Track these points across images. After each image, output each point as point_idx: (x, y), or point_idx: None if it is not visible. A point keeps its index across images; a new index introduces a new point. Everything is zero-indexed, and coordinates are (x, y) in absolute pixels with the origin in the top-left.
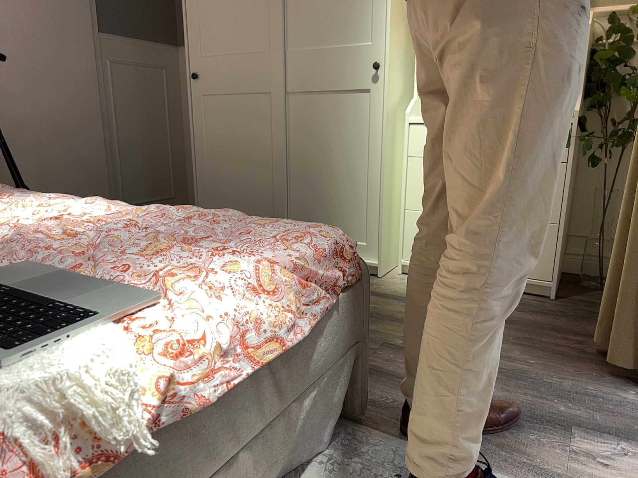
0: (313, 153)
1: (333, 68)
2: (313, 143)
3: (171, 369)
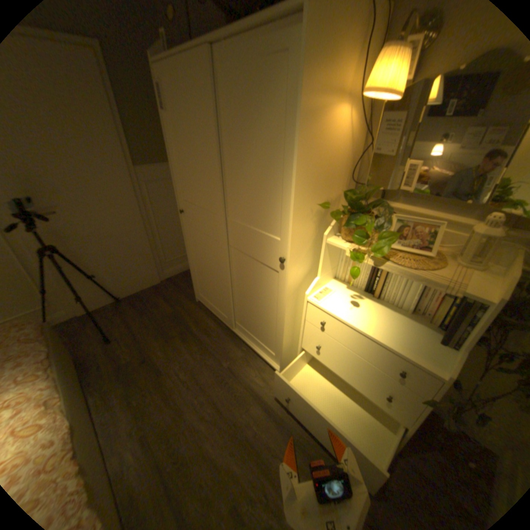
0: (246, 289)
1: (255, 244)
2: (246, 284)
3: None
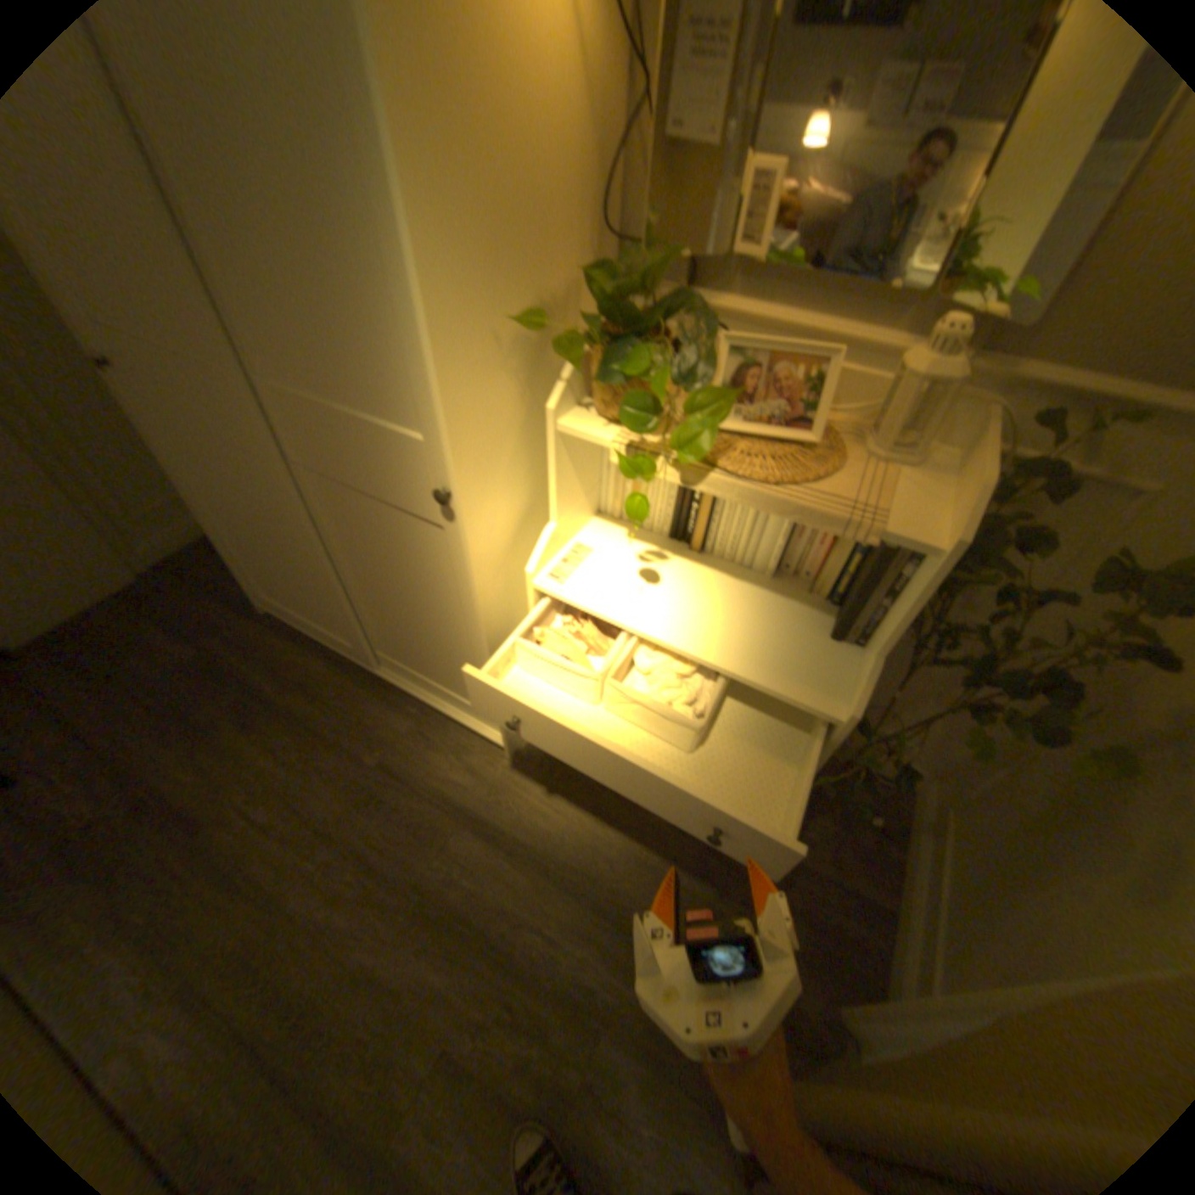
0: (374, 576)
1: (357, 455)
2: (369, 562)
3: None
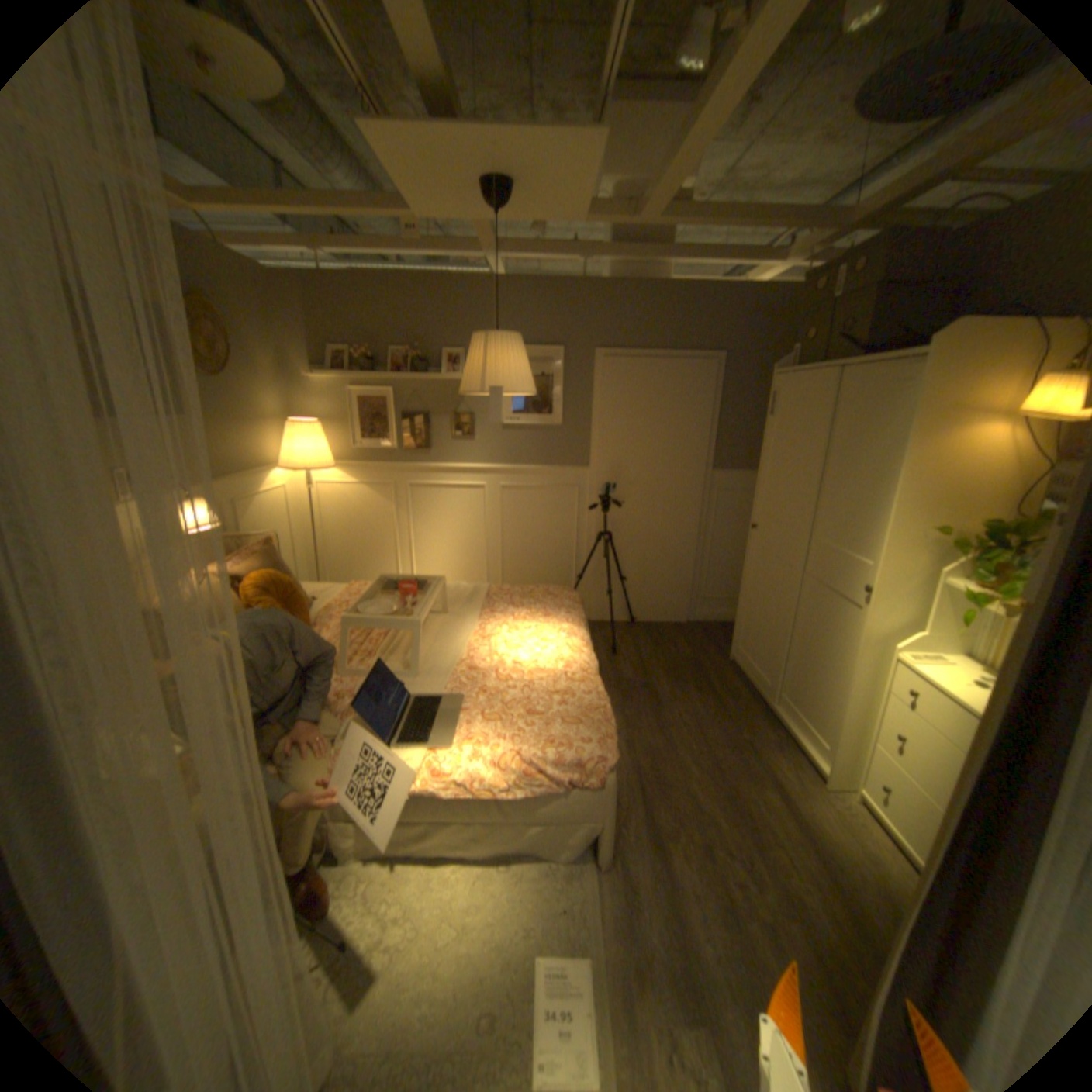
0: (812, 638)
1: (841, 571)
2: (814, 629)
3: (442, 772)
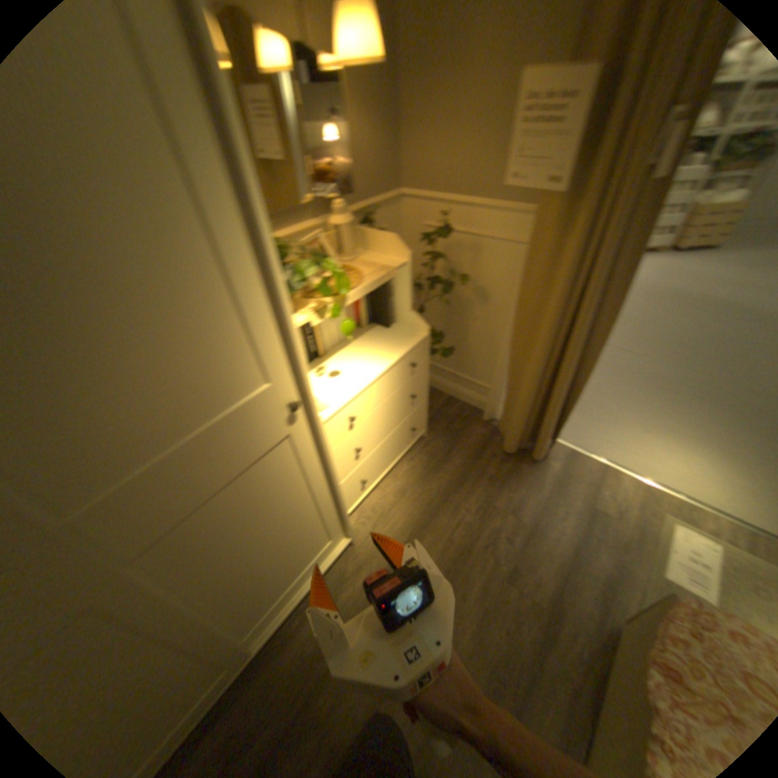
0: (239, 557)
1: (222, 454)
2: (233, 550)
3: None
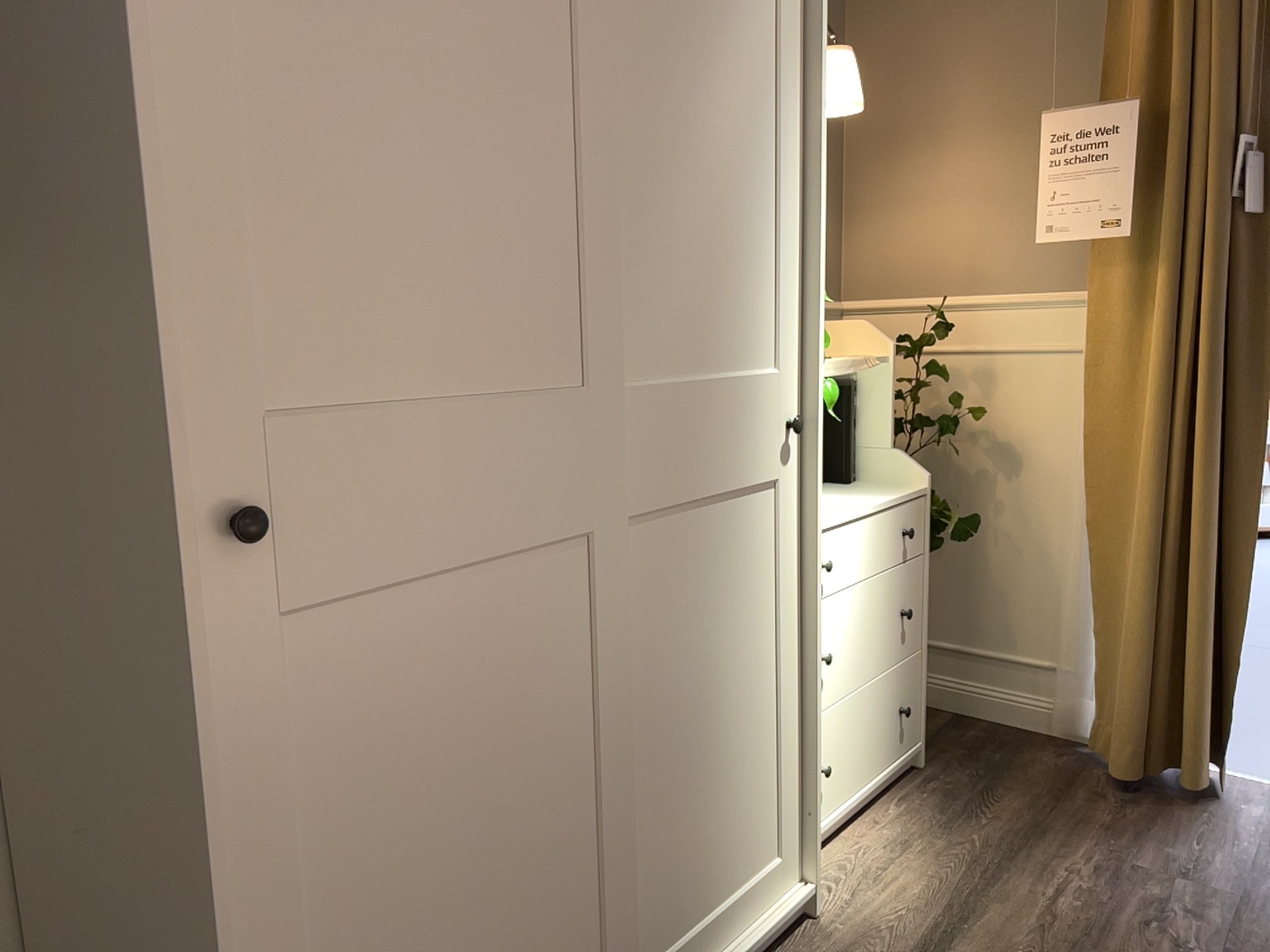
0: (681, 670)
1: (718, 436)
2: (681, 642)
3: None
